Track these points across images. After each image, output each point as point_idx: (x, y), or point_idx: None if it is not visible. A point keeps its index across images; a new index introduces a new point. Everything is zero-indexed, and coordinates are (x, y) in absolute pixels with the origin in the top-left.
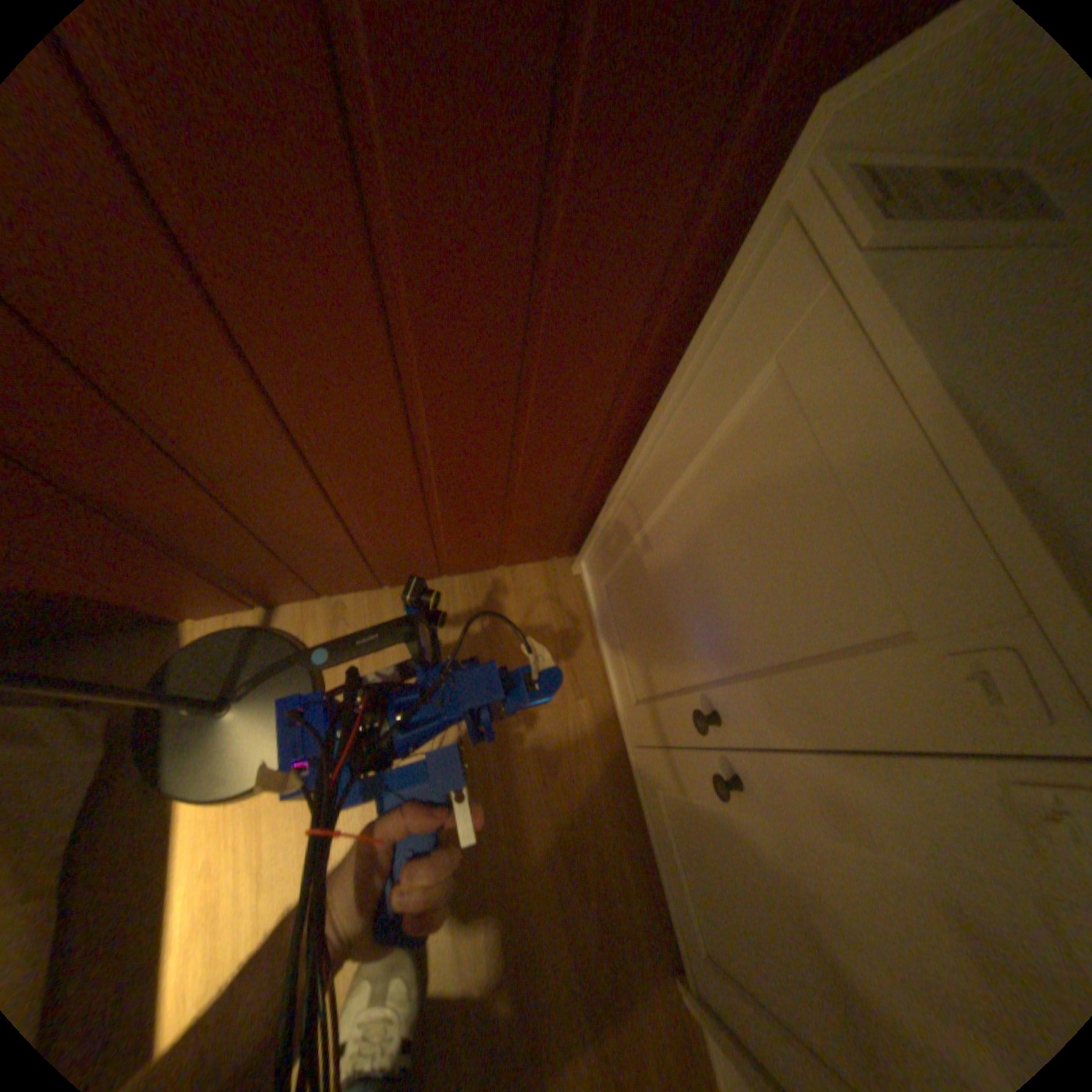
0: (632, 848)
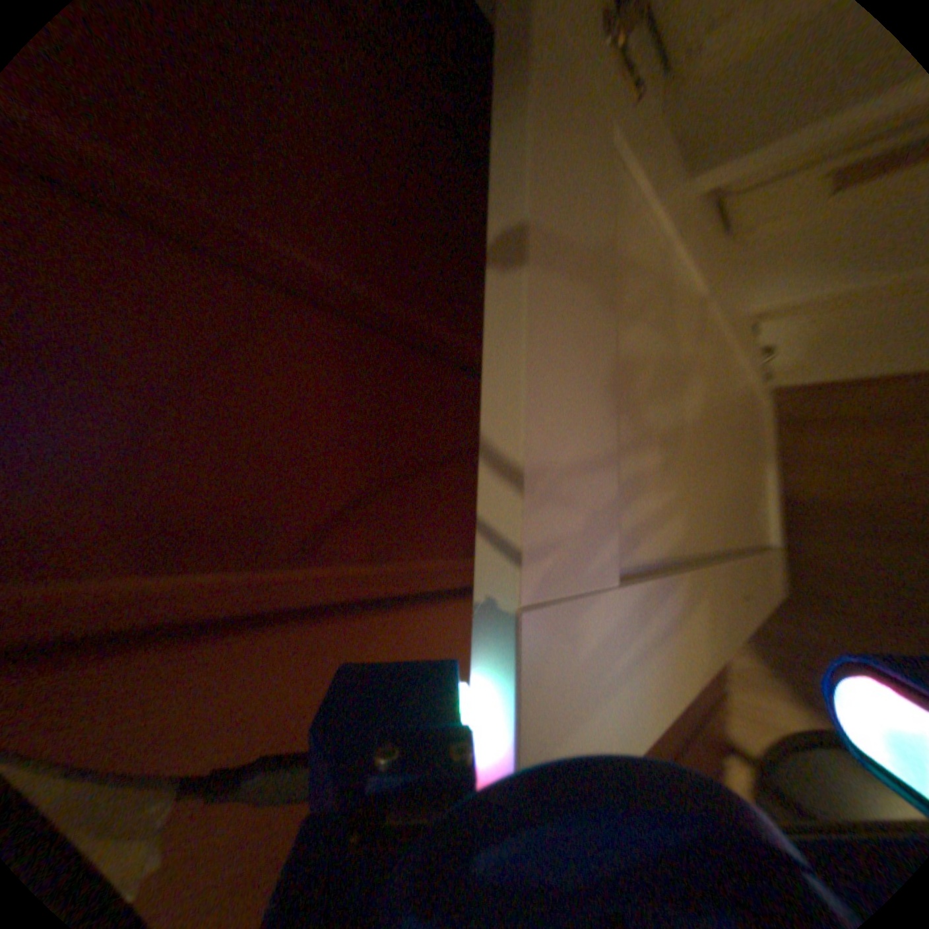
0: None
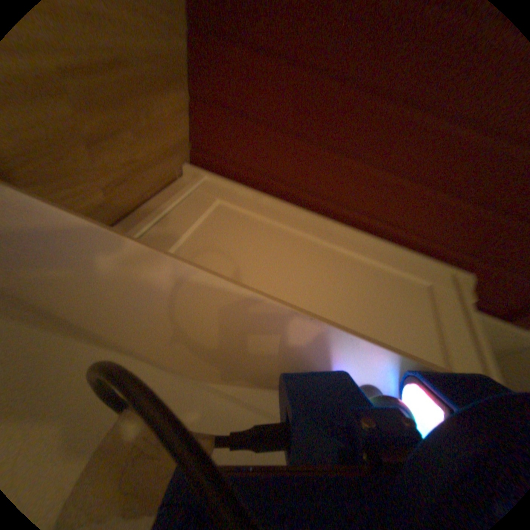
0: None
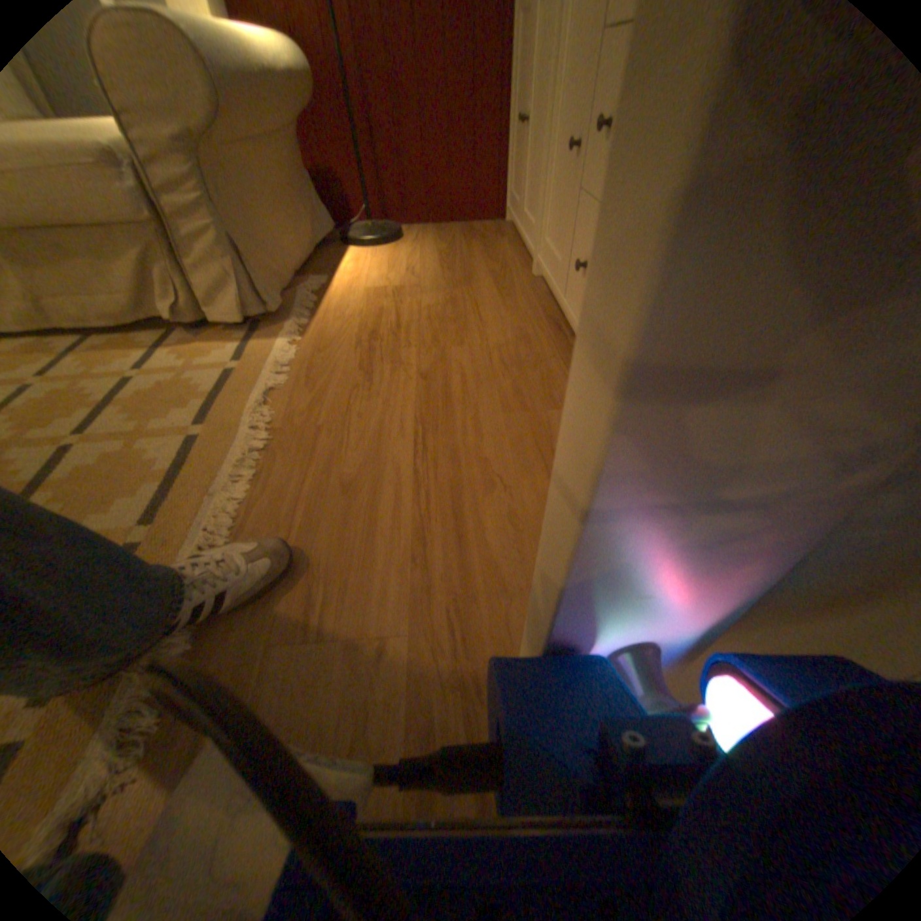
0: (517, 257)
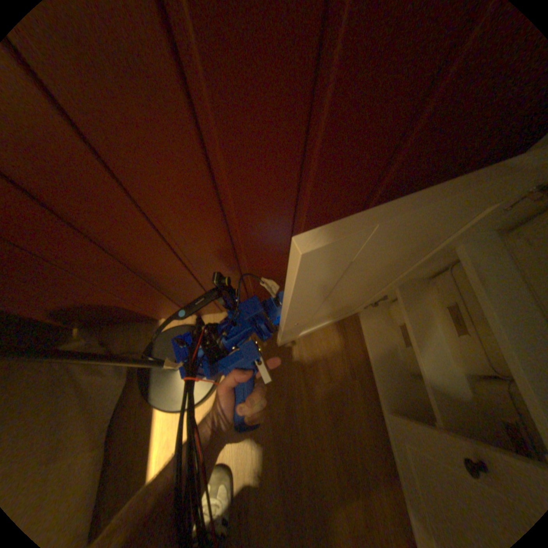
0: (384, 469)
